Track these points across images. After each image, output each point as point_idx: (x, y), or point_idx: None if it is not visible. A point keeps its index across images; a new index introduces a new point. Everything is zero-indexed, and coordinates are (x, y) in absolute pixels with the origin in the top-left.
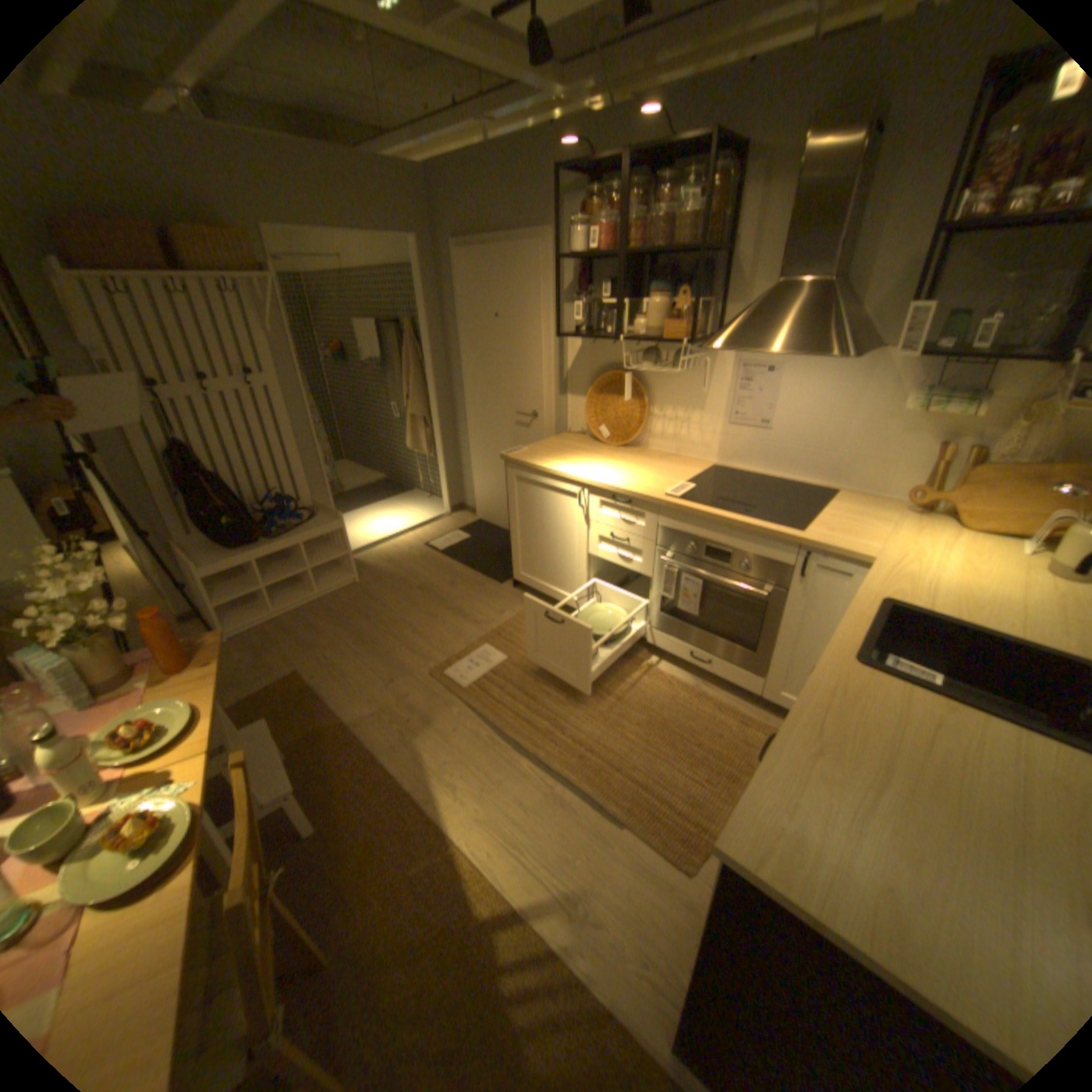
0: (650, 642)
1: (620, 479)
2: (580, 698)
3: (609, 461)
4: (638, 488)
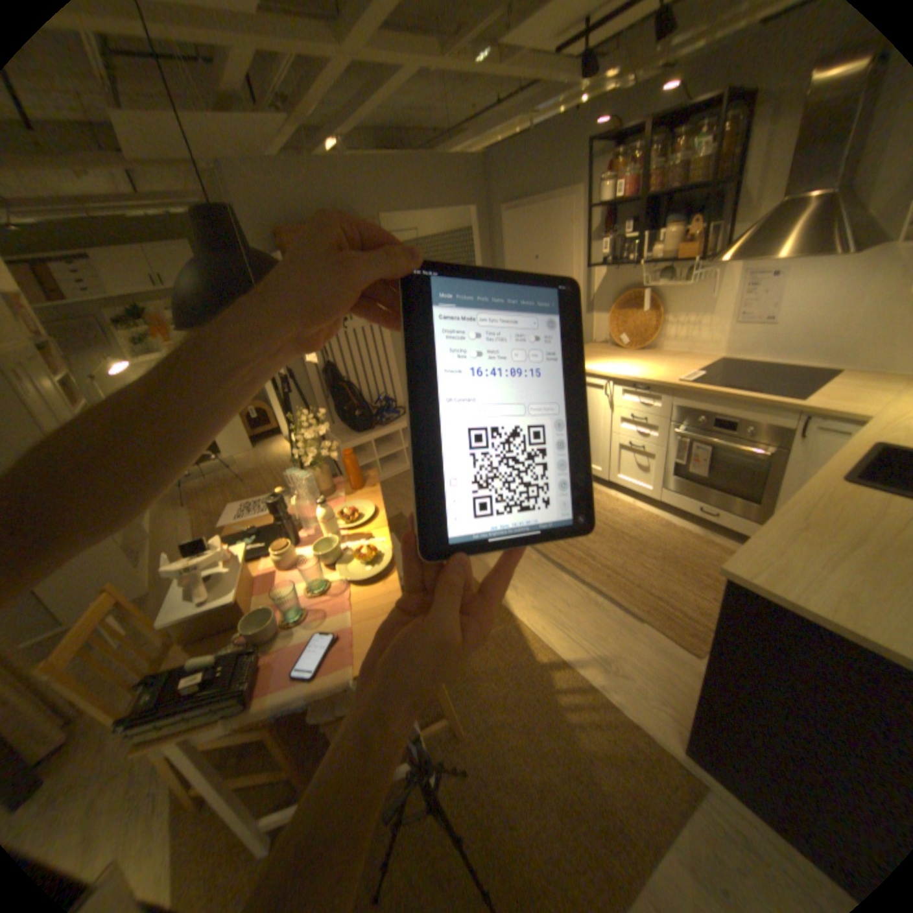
0: (664, 501)
1: (640, 372)
2: (606, 538)
3: (630, 360)
4: (656, 377)
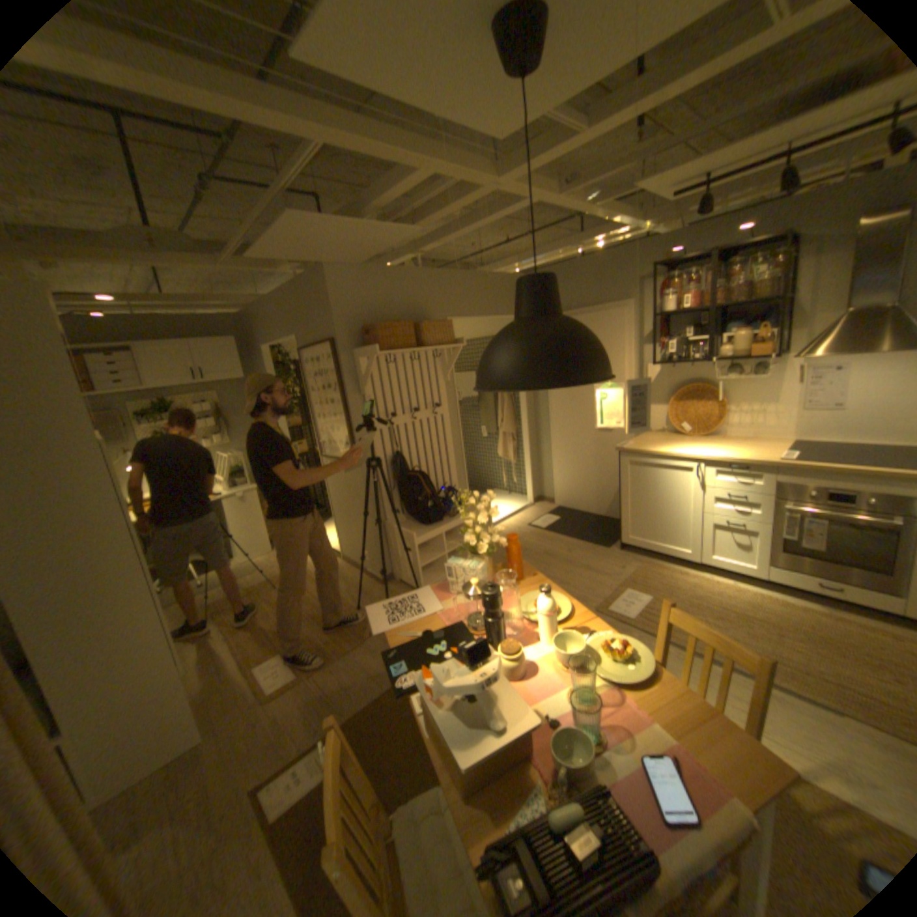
0: (773, 580)
1: (730, 453)
2: (735, 623)
3: (706, 444)
4: (753, 457)
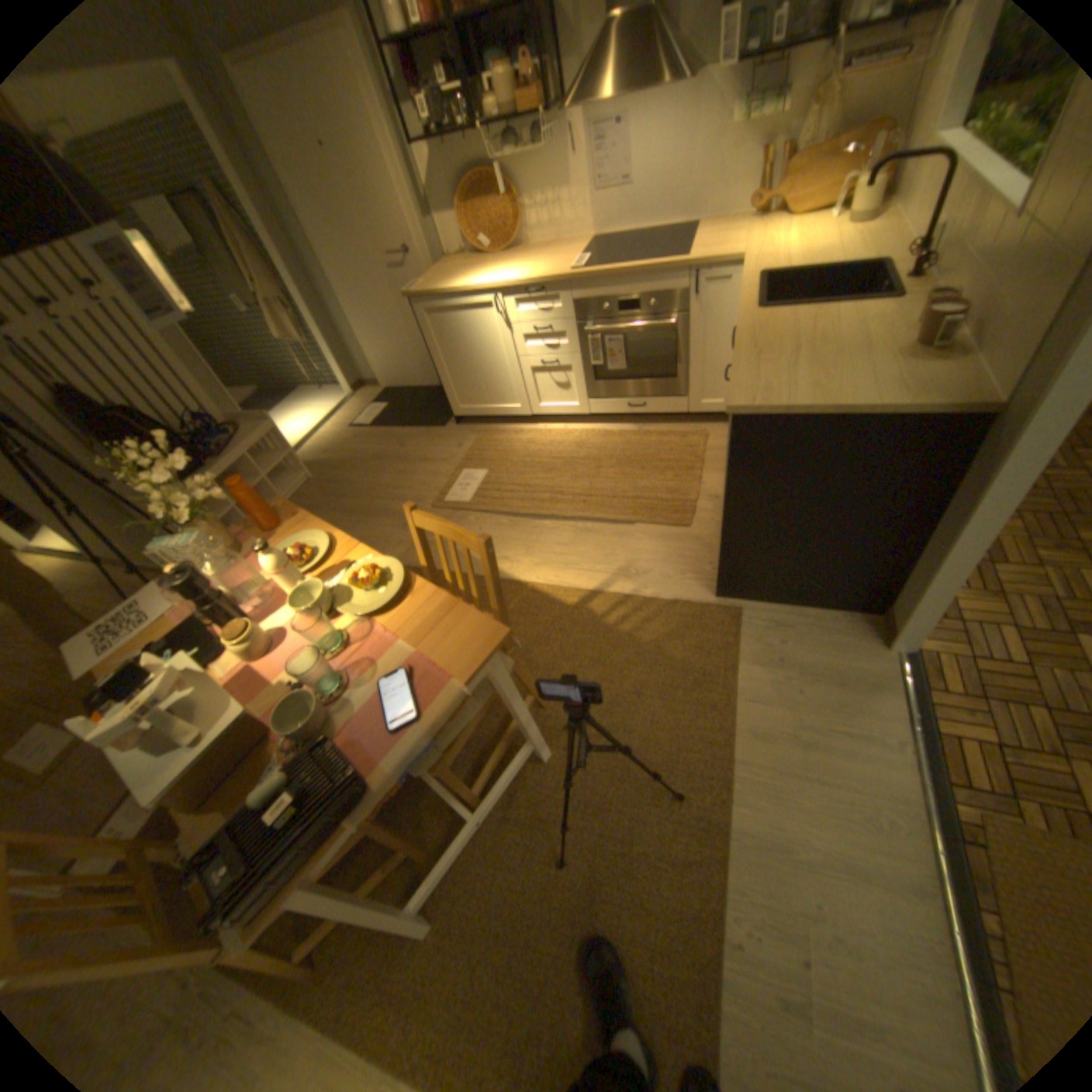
0: (593, 412)
1: (525, 273)
2: (561, 471)
3: (505, 265)
4: (546, 274)
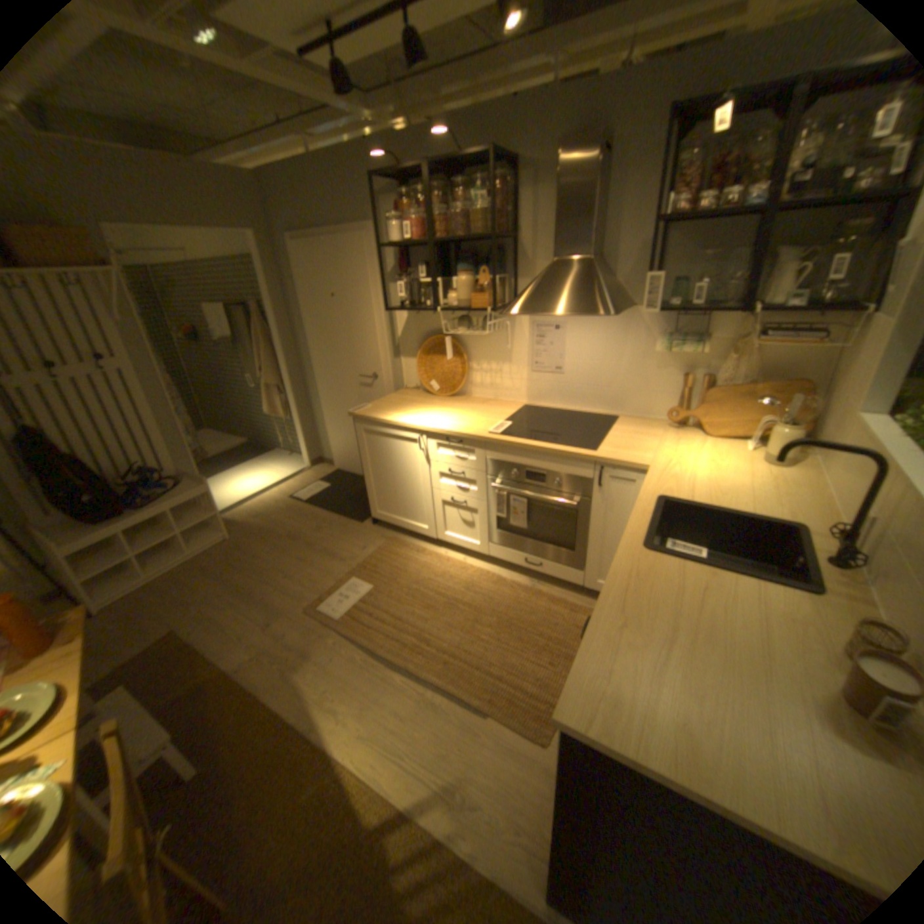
0: (492, 555)
1: (451, 424)
2: (439, 612)
3: (441, 410)
4: (466, 430)
